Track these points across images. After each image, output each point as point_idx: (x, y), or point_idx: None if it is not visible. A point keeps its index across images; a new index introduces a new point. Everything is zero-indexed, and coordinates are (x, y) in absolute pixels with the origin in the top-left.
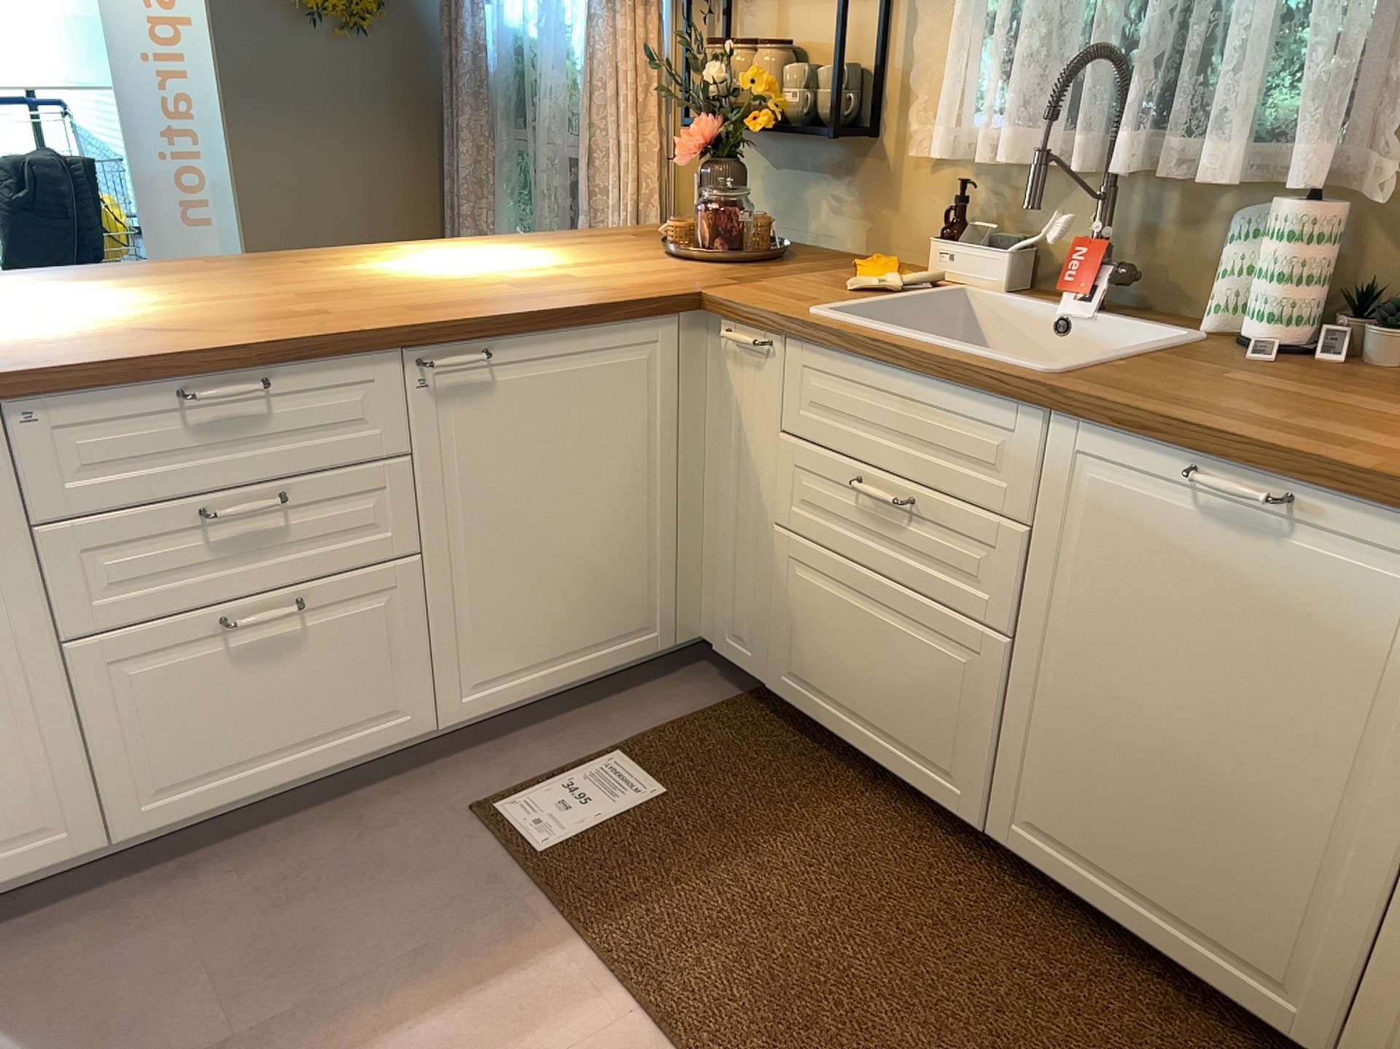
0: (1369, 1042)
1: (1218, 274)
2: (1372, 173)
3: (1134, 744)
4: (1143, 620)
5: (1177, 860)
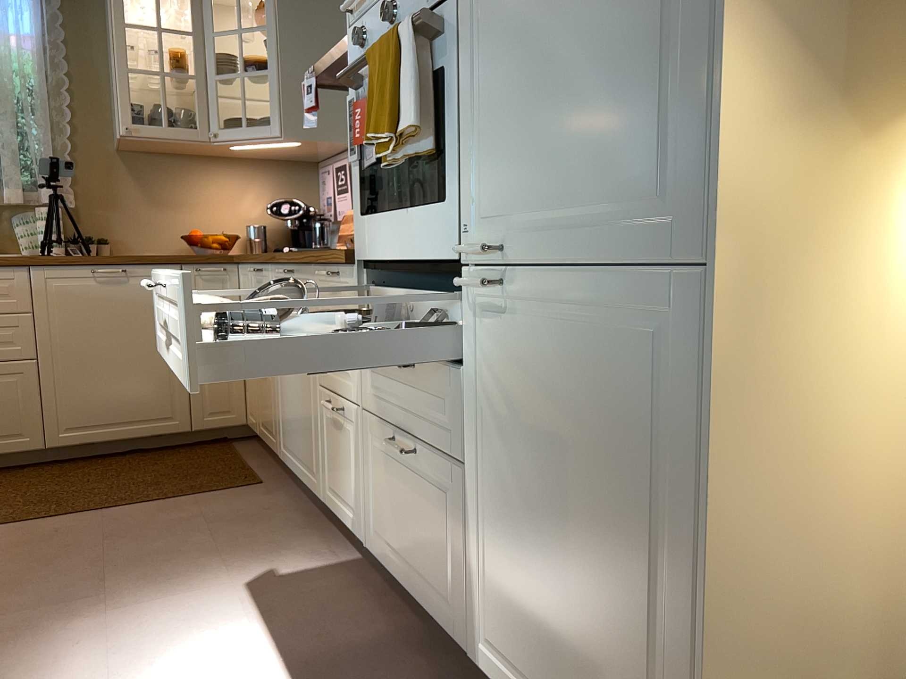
0: (197, 414)
1: (20, 236)
2: (65, 198)
3: (100, 370)
4: (90, 326)
5: (128, 401)
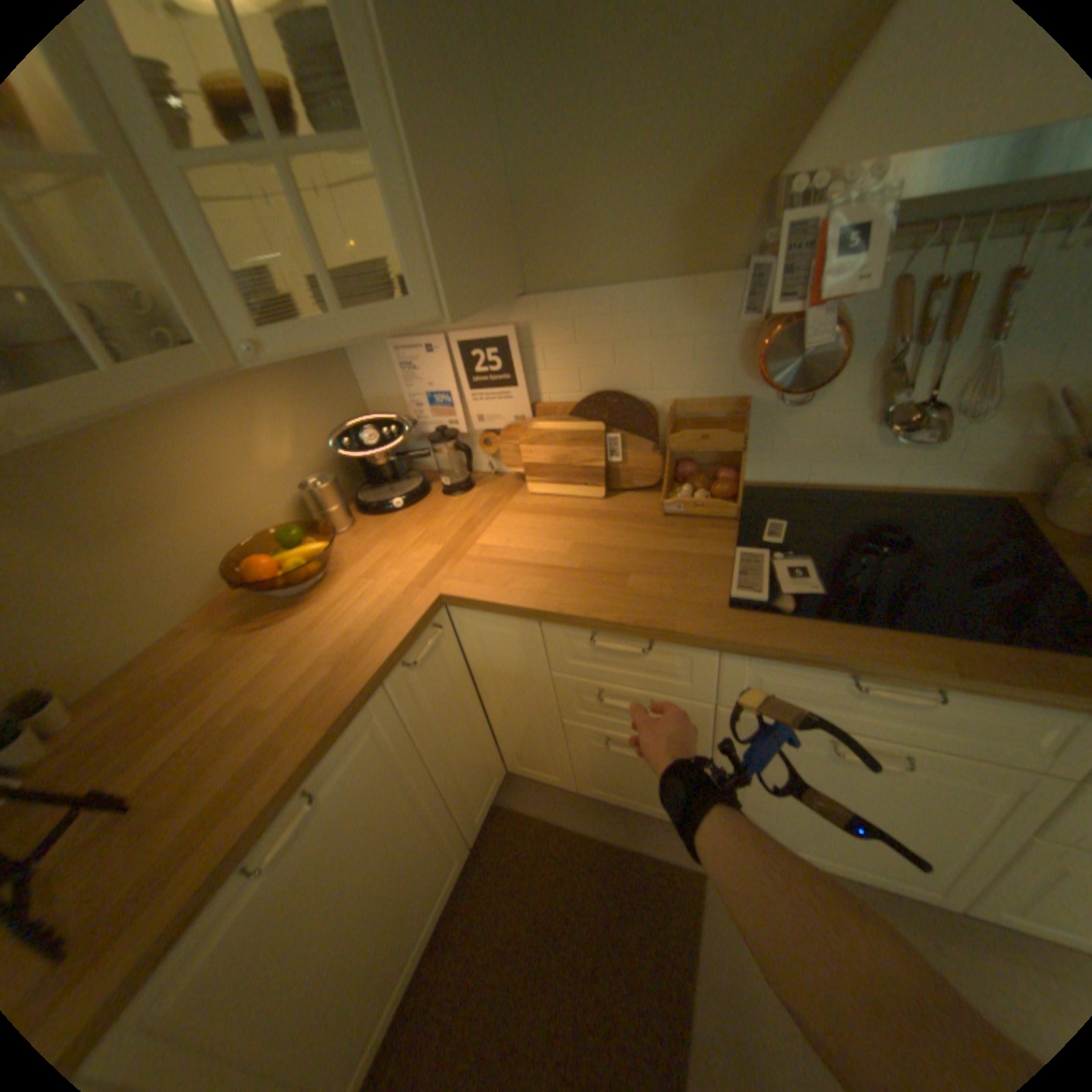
0: (469, 827)
1: None
2: None
3: (349, 960)
4: (298, 941)
5: (401, 929)
